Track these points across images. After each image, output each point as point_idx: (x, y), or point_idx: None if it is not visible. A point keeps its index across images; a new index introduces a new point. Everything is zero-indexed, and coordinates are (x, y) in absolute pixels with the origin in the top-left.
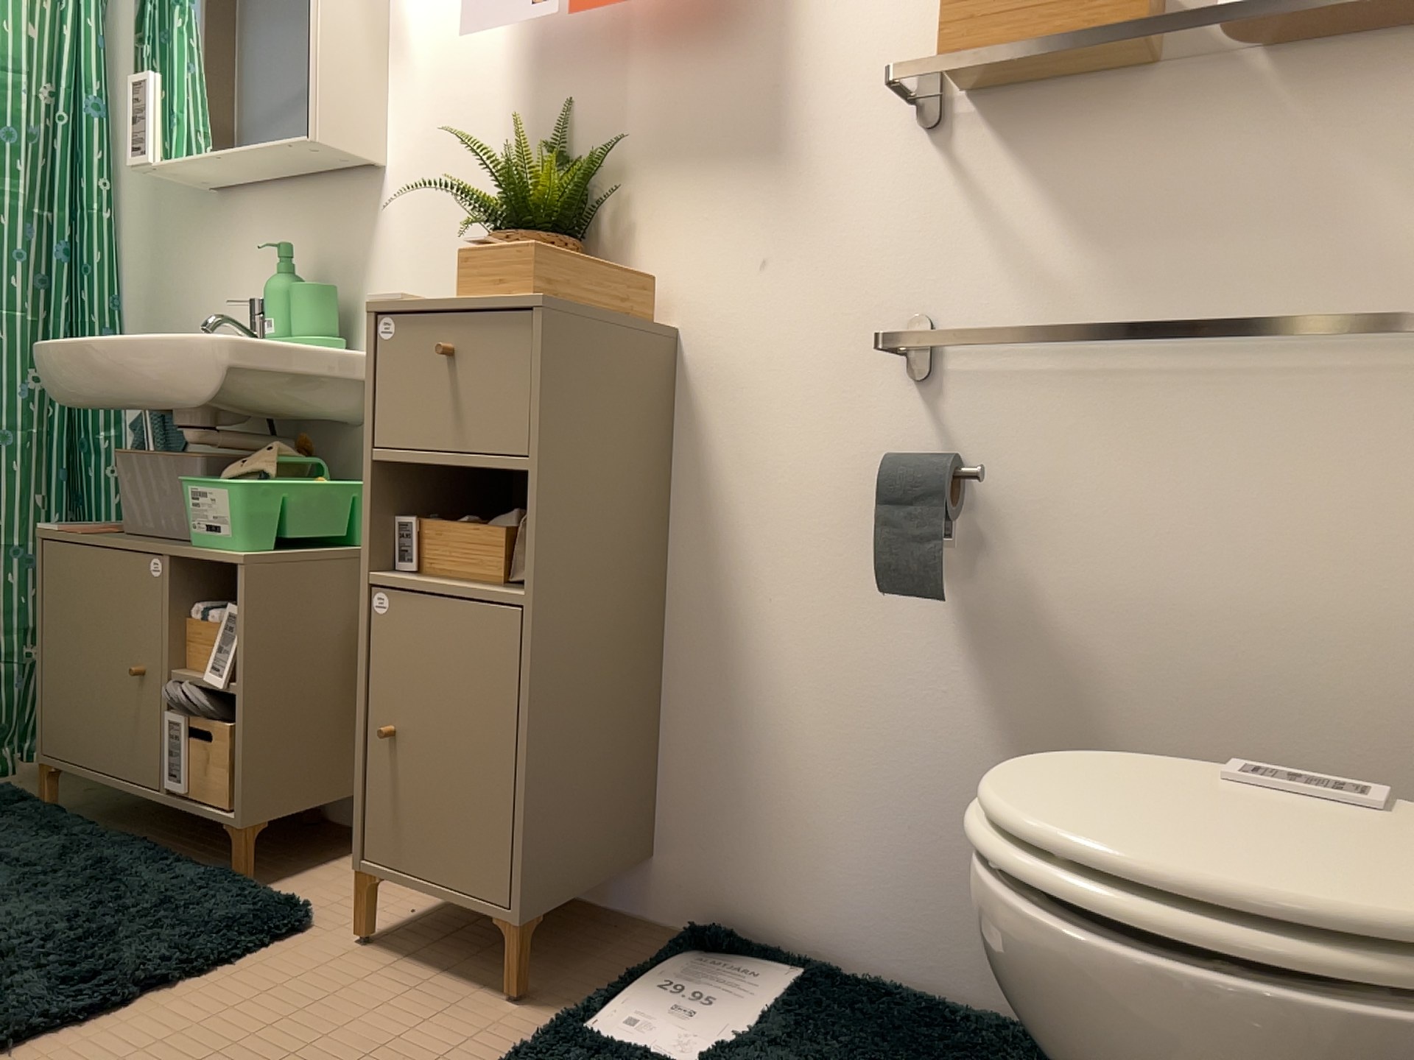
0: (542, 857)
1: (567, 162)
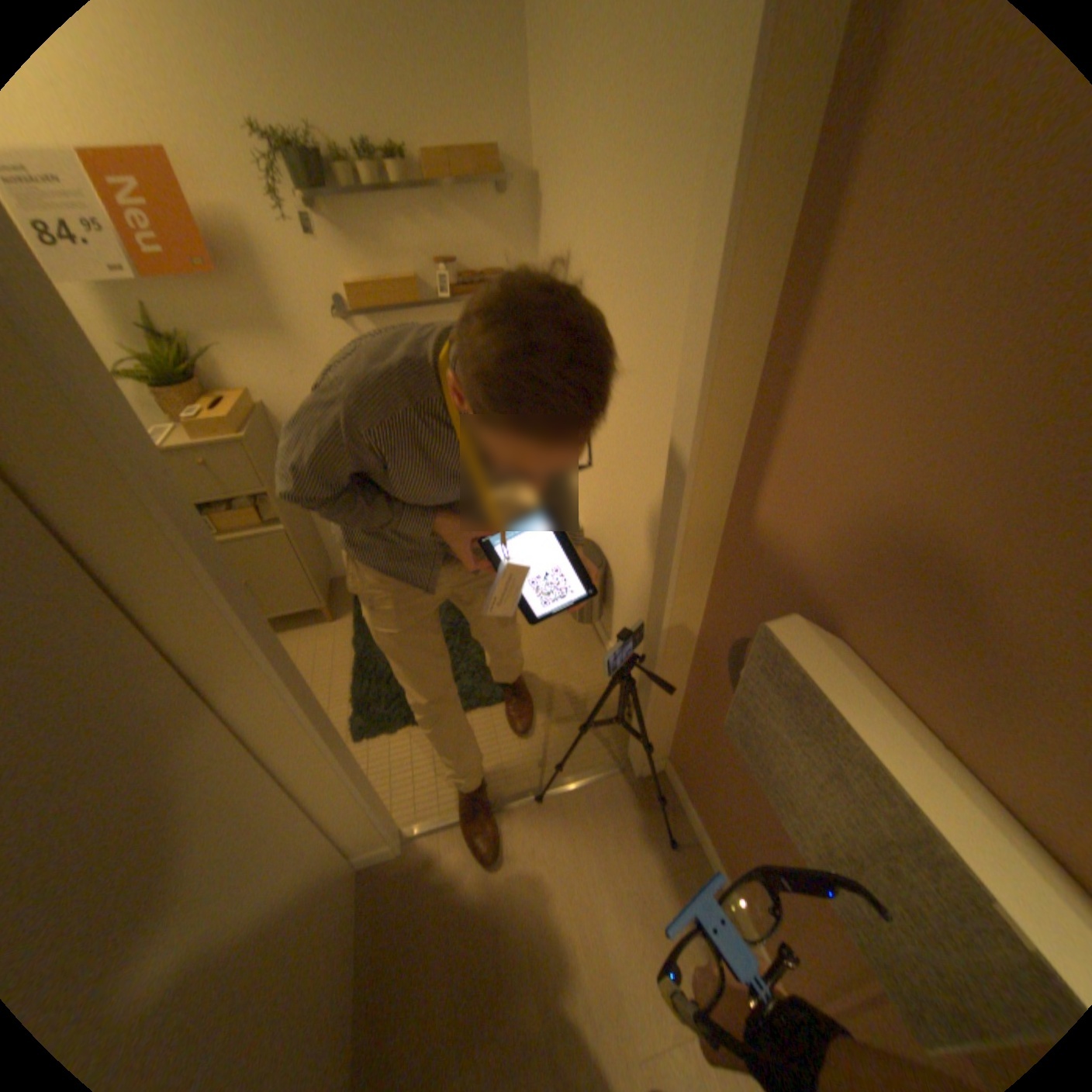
0: (322, 588)
1: (159, 336)
